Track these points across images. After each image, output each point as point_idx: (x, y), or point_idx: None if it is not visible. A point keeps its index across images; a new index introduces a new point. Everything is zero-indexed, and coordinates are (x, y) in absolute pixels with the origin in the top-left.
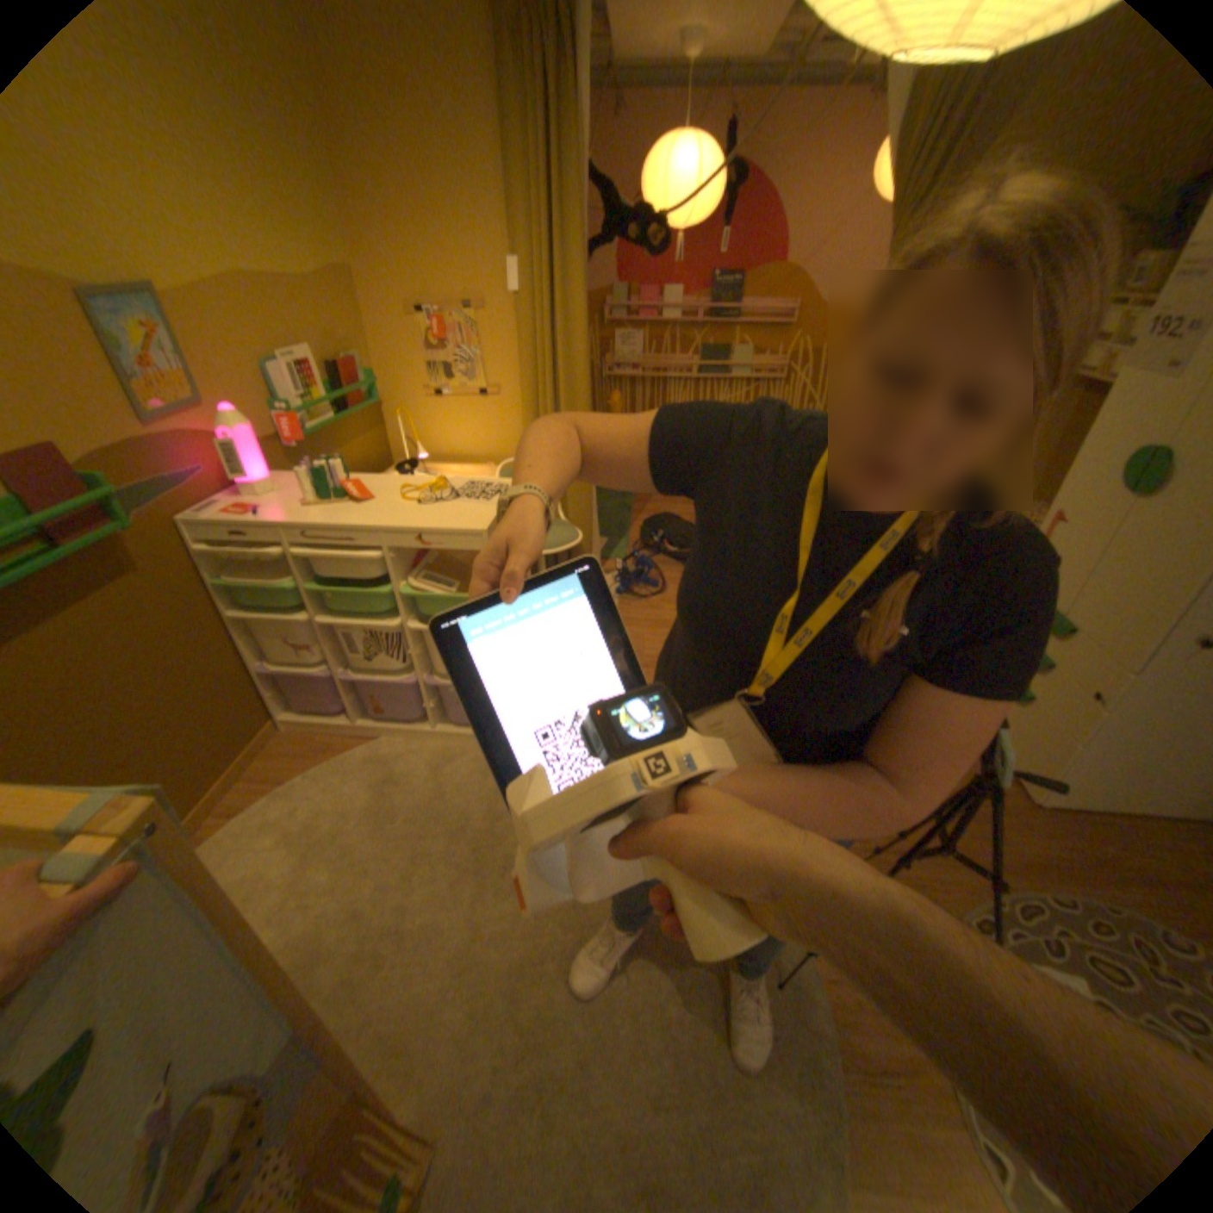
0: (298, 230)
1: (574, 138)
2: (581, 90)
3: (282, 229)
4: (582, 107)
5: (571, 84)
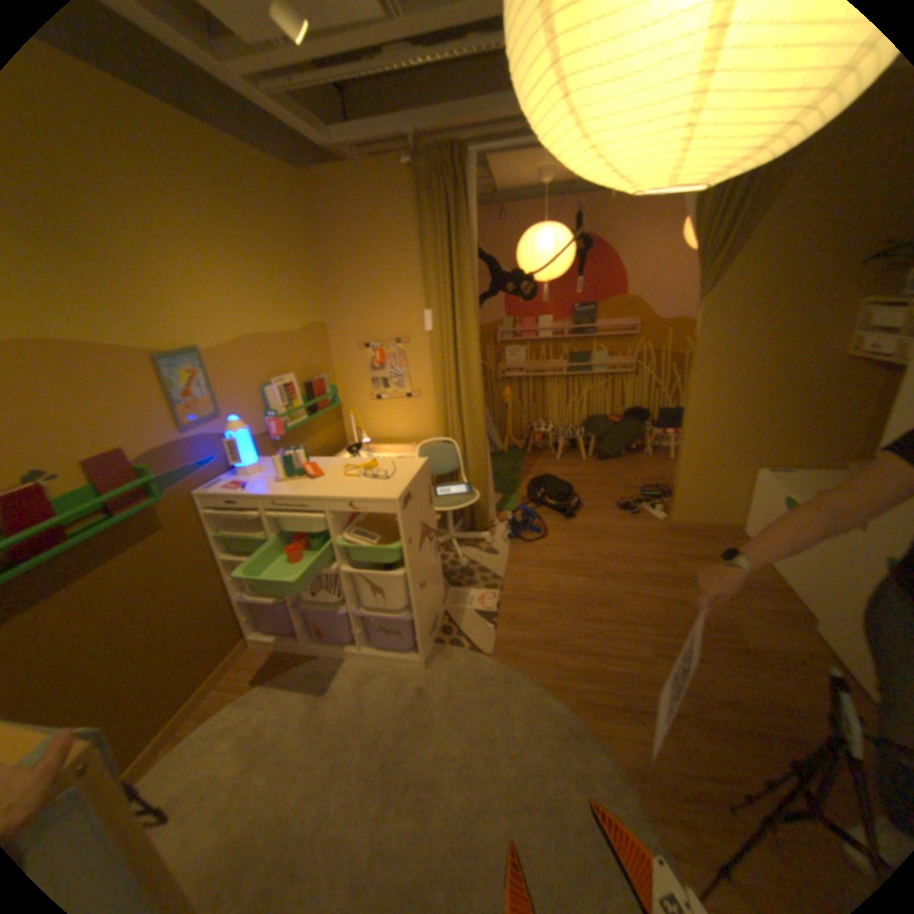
0: (294, 306)
1: (468, 237)
2: (472, 210)
3: (285, 306)
4: (473, 219)
5: (465, 208)
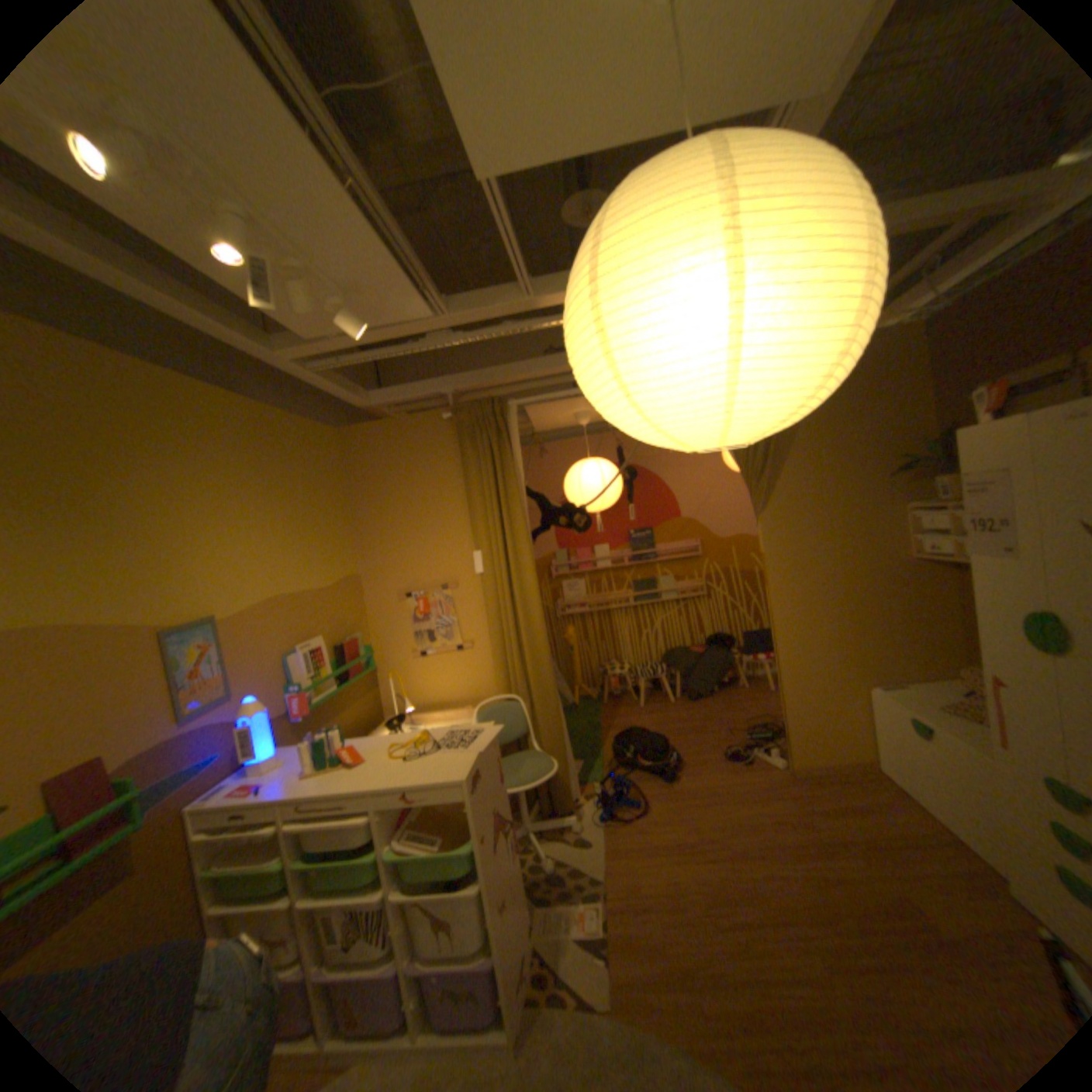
0: (326, 559)
1: (515, 478)
2: (516, 453)
3: (315, 561)
4: (518, 461)
5: (509, 452)
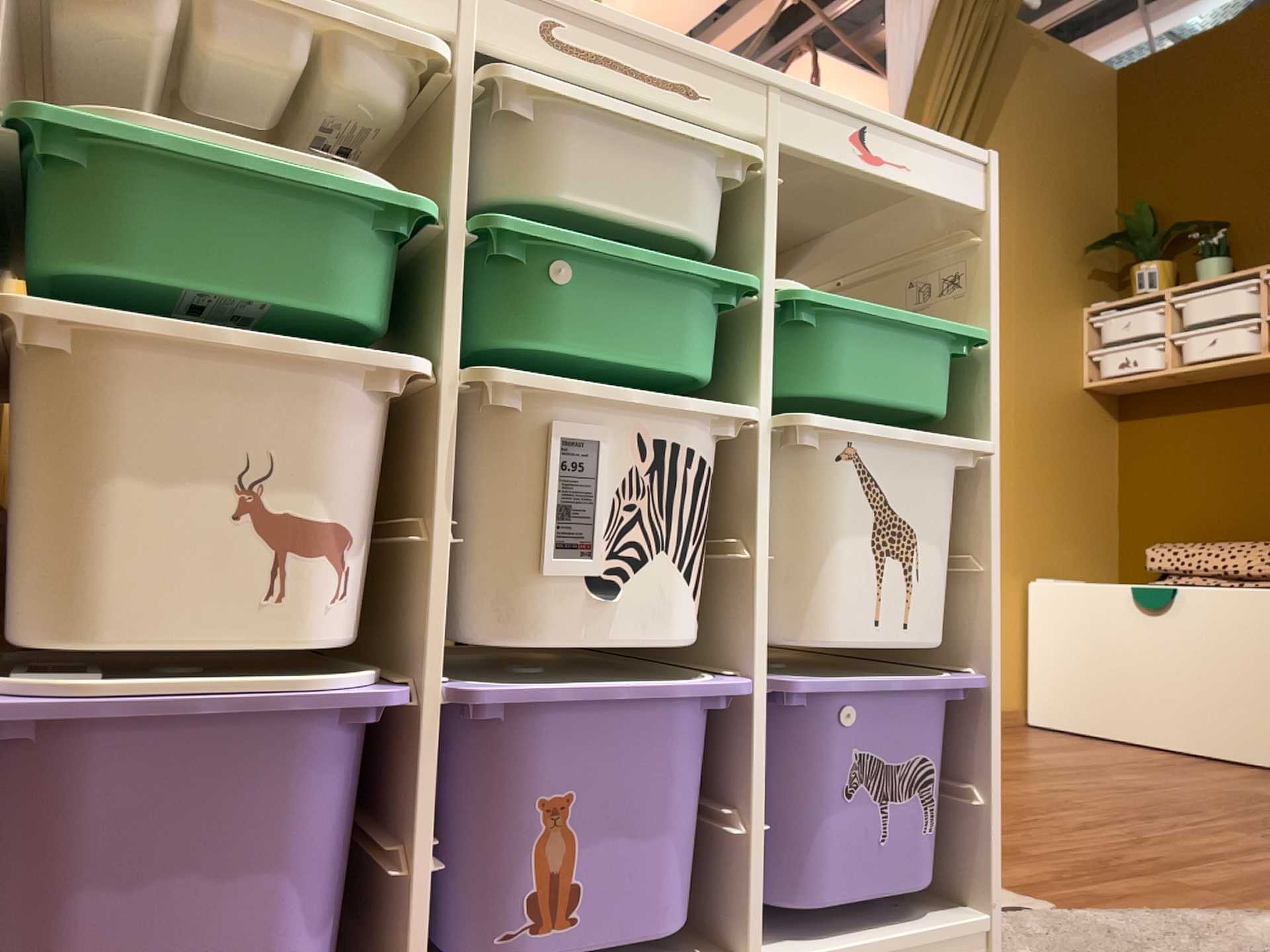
0: None
1: None
2: None
3: None
4: None
5: None
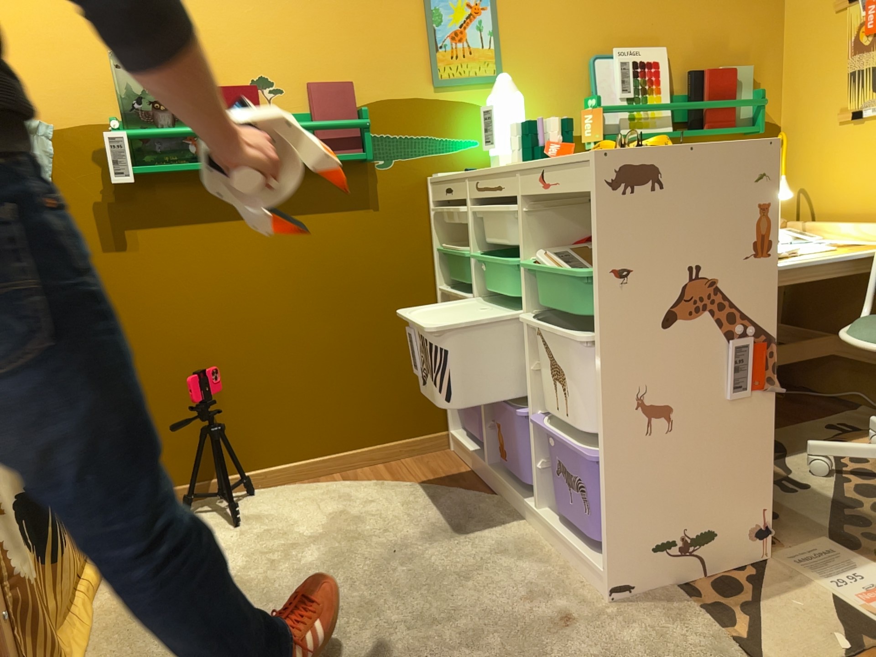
0: None
1: None
2: None
3: None
4: None
5: None
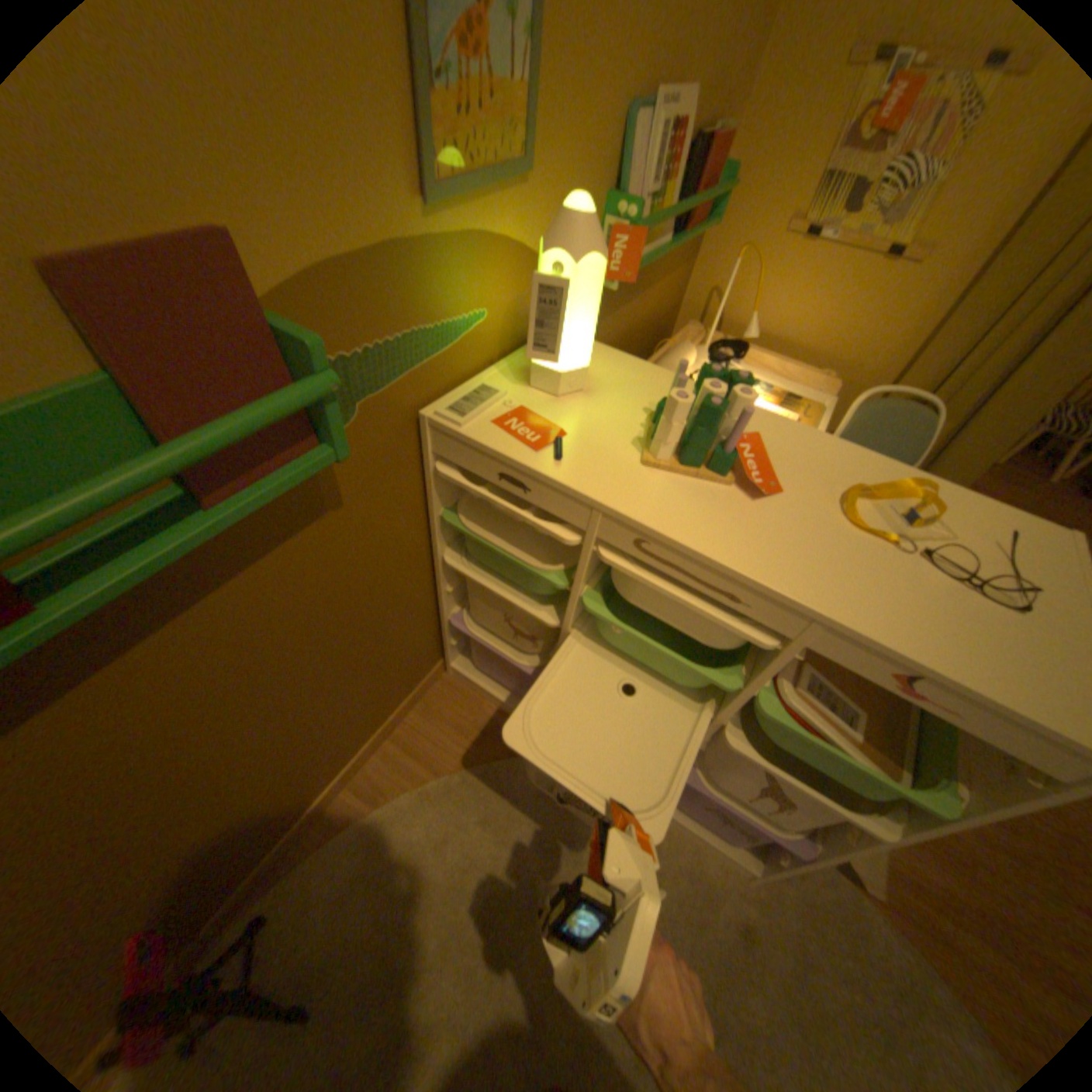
0: None
1: None
2: None
3: None
4: None
5: None
